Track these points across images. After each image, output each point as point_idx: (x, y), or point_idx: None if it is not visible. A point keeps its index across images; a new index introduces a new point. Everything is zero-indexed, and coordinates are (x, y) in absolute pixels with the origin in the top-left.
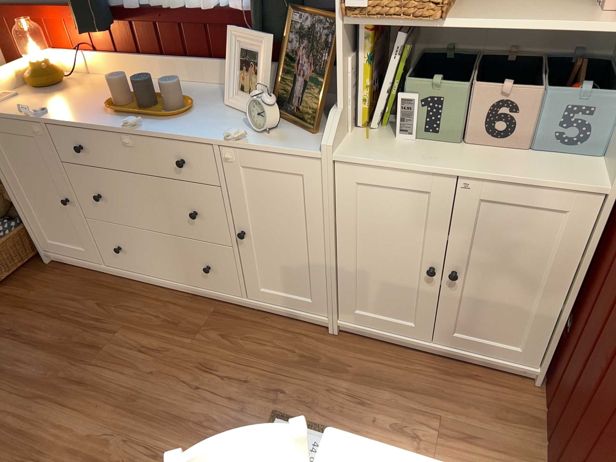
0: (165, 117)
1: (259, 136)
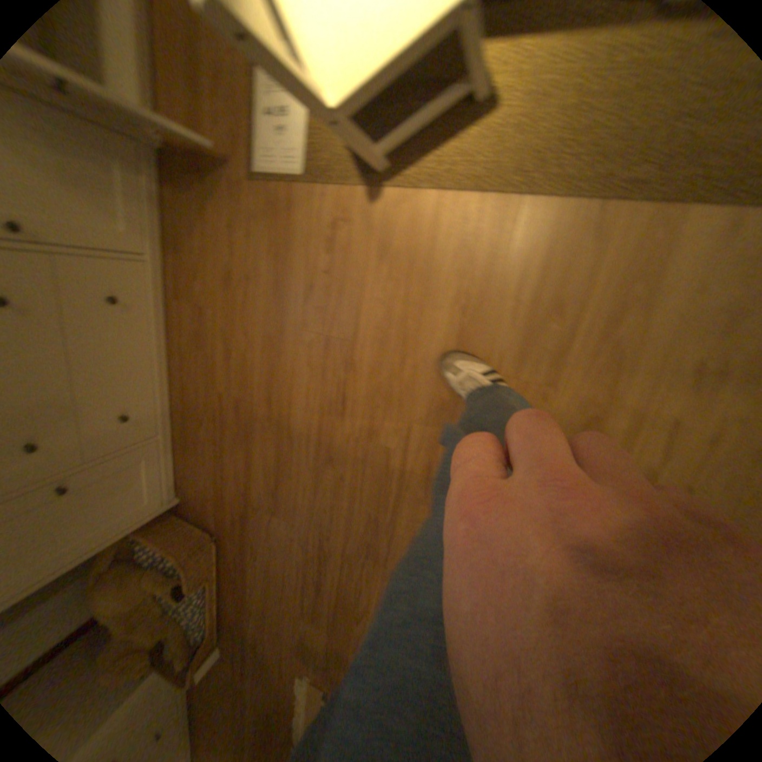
0: None
1: None
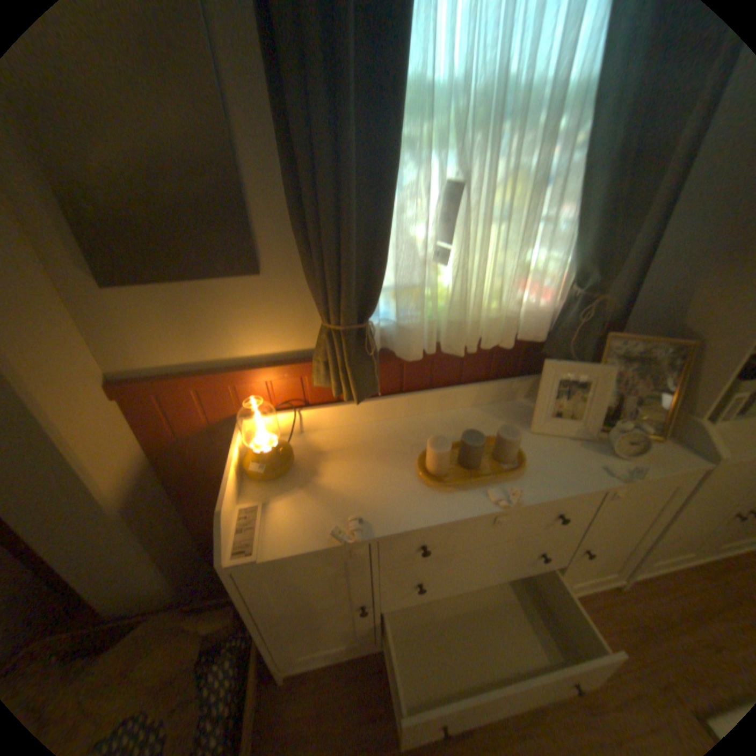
0: (519, 471)
1: (637, 462)
